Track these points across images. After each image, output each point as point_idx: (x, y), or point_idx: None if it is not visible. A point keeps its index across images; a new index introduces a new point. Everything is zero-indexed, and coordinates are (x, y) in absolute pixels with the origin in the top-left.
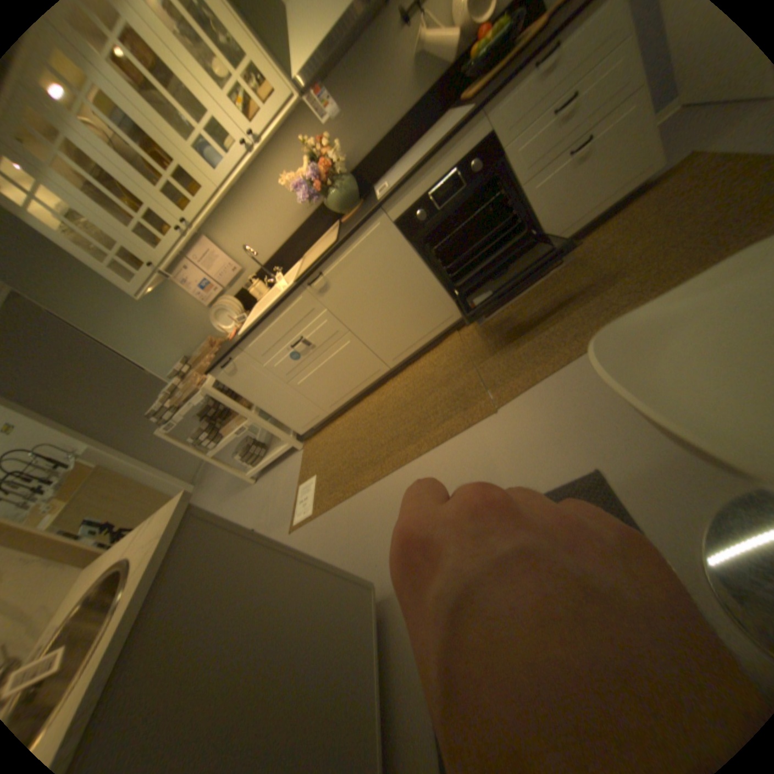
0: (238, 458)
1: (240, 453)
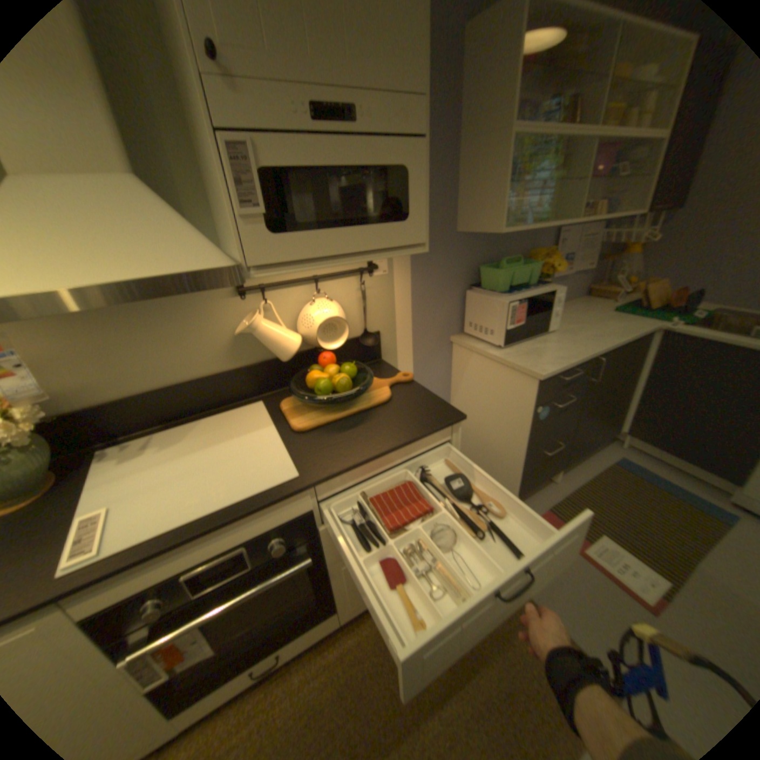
0: None
1: None
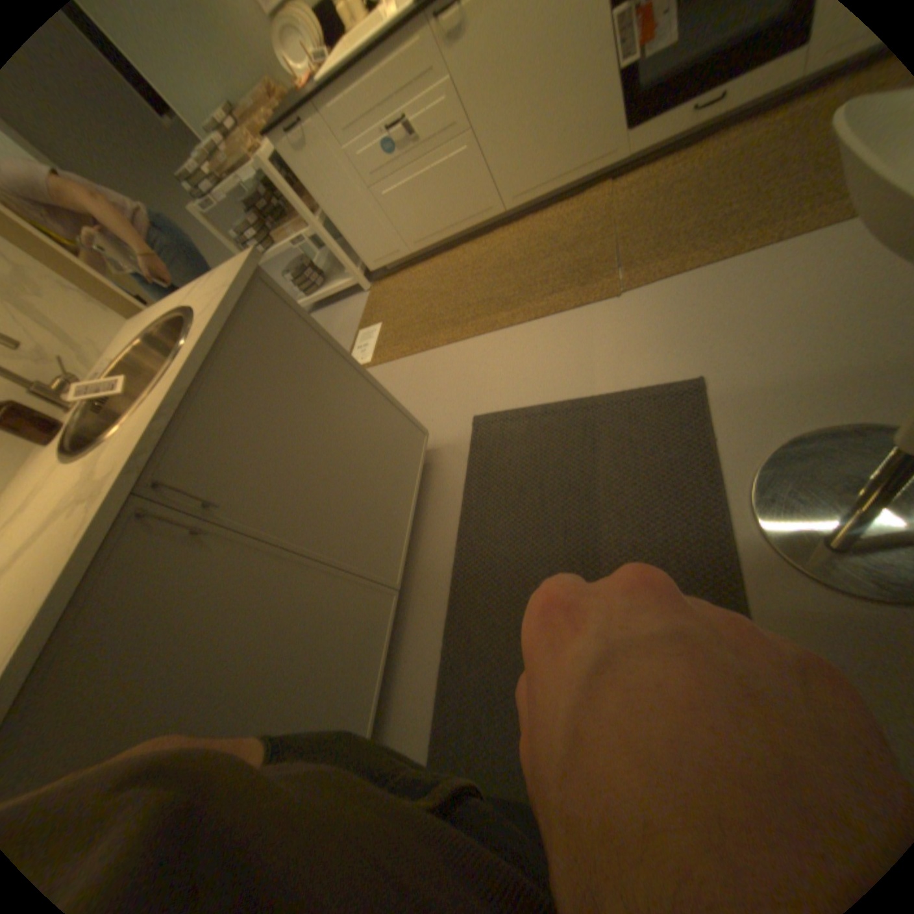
0: (289, 279)
1: (291, 273)
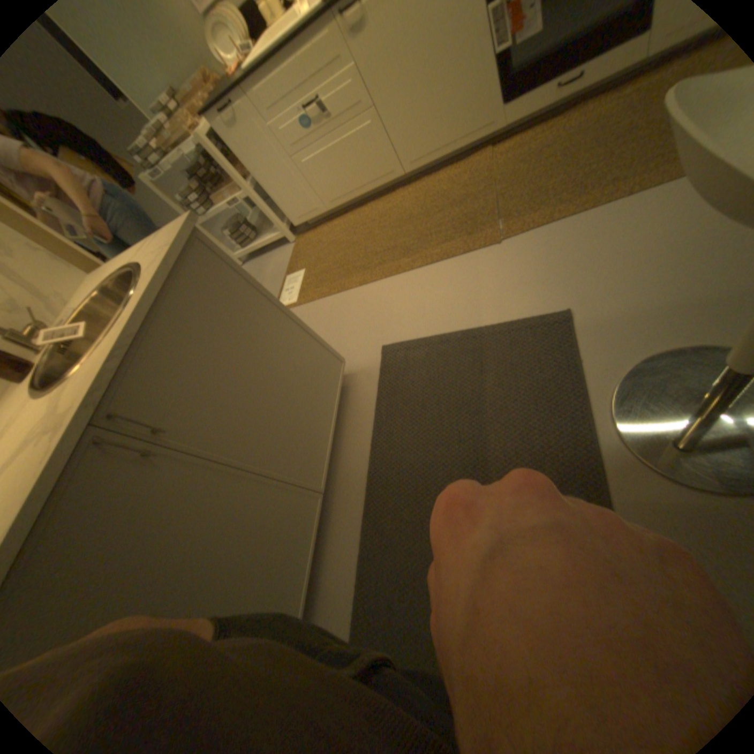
0: (227, 234)
1: (229, 229)
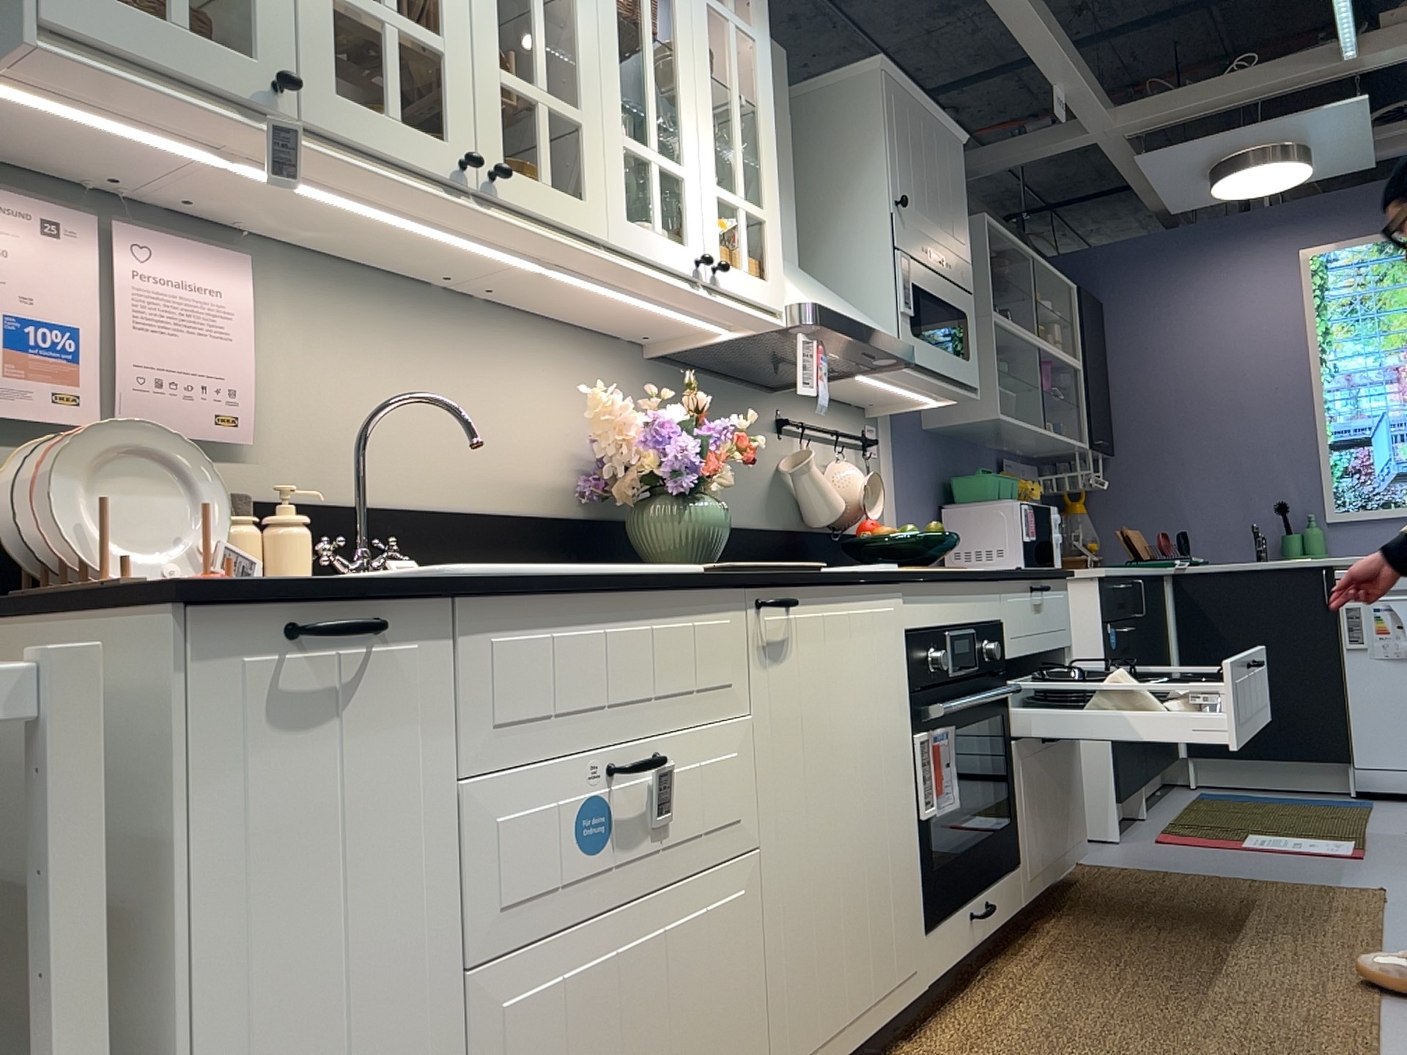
0: None
1: None
